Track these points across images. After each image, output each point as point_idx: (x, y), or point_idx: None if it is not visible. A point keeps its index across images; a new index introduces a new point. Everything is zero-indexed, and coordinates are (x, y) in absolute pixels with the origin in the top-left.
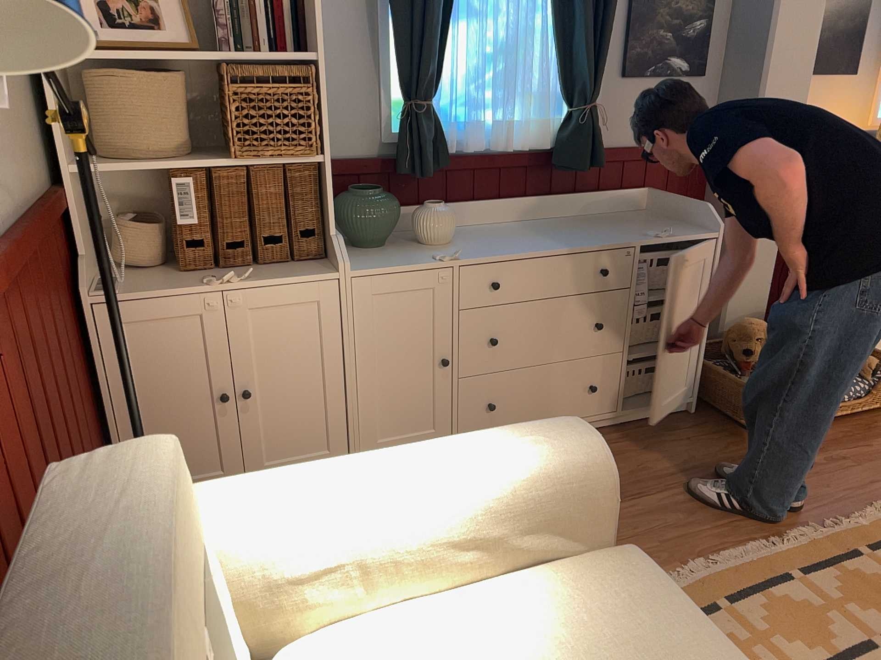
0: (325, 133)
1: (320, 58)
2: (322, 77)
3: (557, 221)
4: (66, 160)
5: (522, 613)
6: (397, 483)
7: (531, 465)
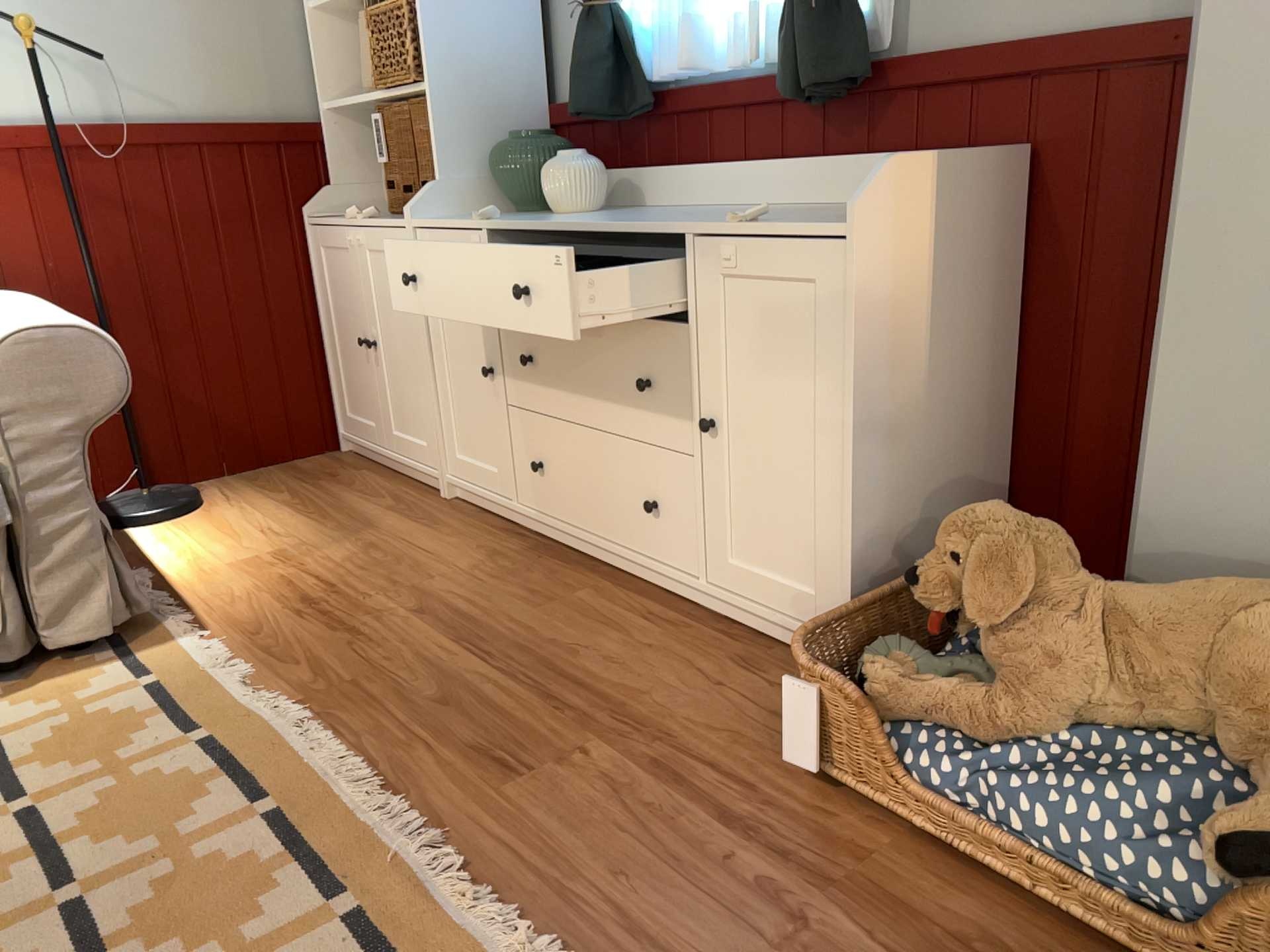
0: (425, 55)
1: None
2: None
3: (788, 208)
4: (324, 99)
5: None
6: None
7: None
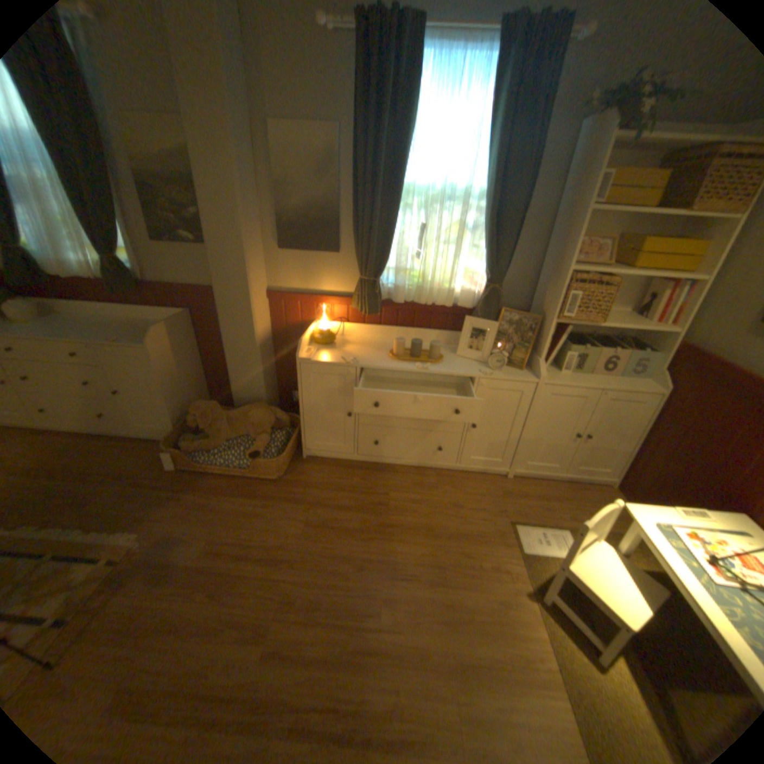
0: None
1: None
2: None
3: (120, 321)
4: None
5: None
6: None
7: None
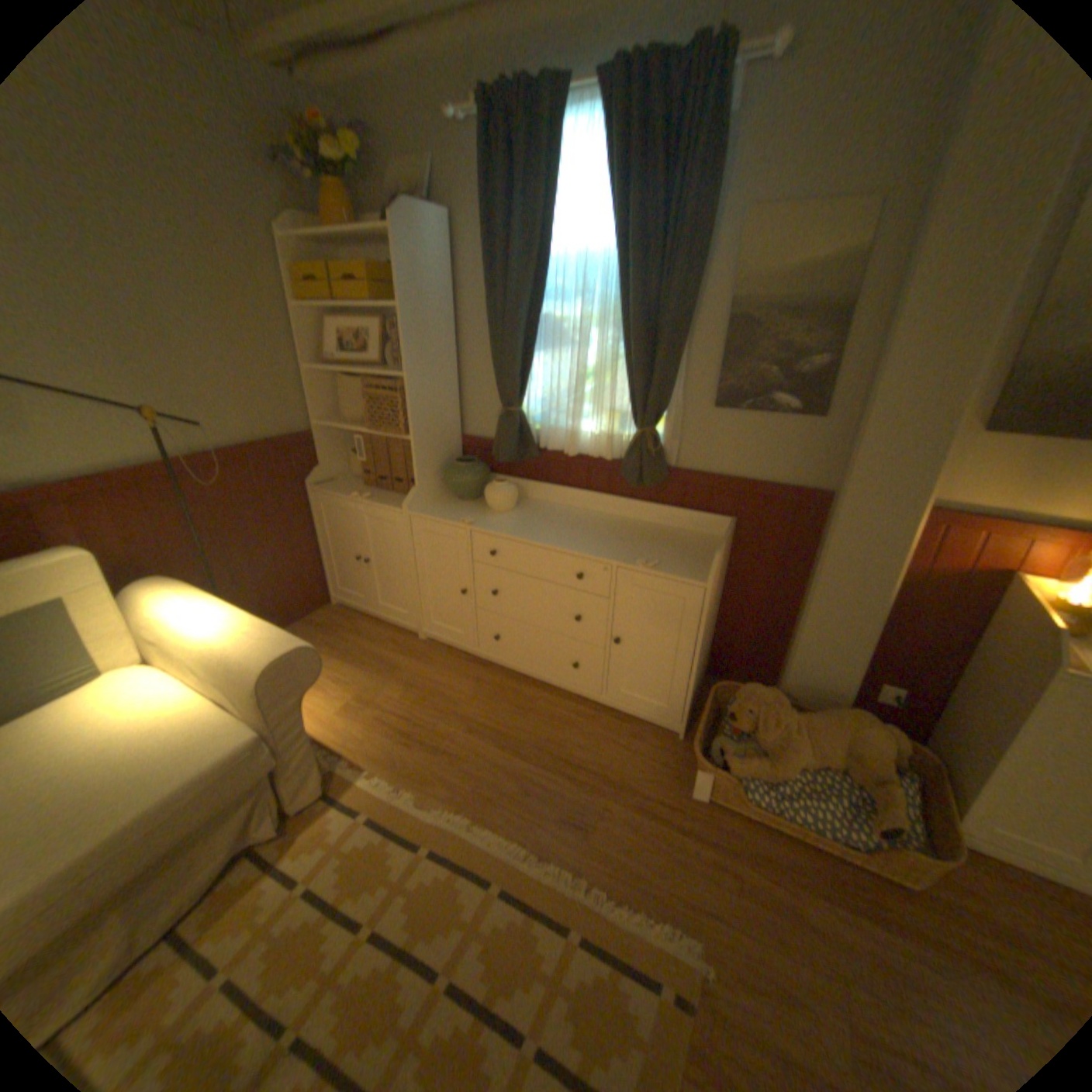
0: (411, 423)
1: (406, 377)
2: (408, 389)
3: (621, 523)
4: (314, 418)
5: (170, 719)
6: (192, 625)
7: (231, 654)
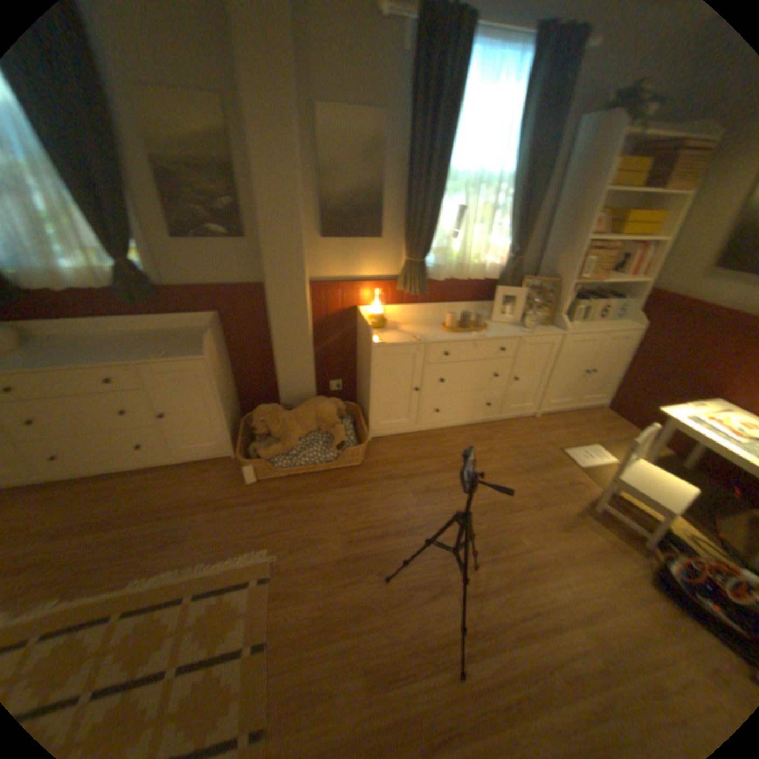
0: None
1: None
2: None
3: (136, 334)
4: None
5: None
6: None
7: None
